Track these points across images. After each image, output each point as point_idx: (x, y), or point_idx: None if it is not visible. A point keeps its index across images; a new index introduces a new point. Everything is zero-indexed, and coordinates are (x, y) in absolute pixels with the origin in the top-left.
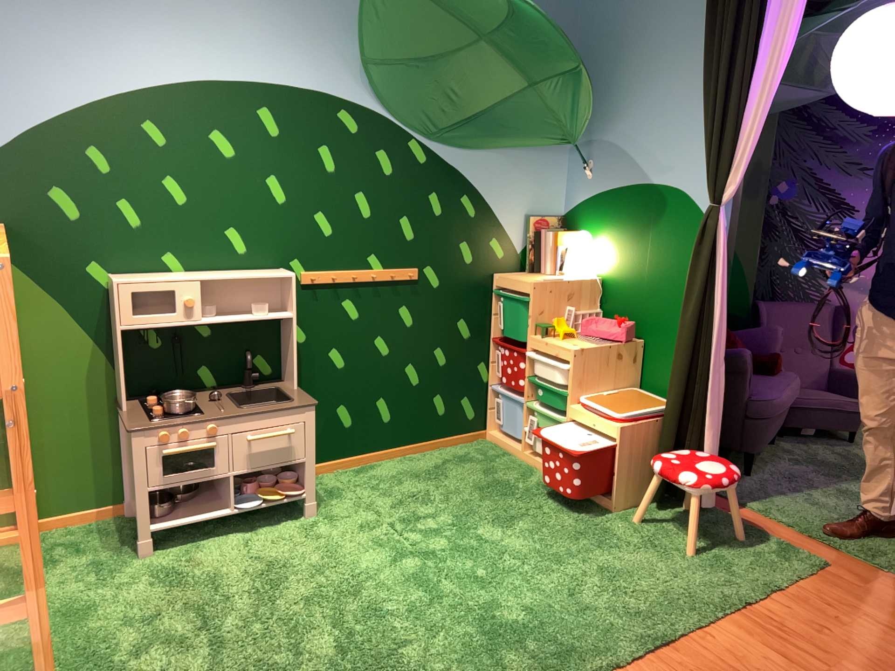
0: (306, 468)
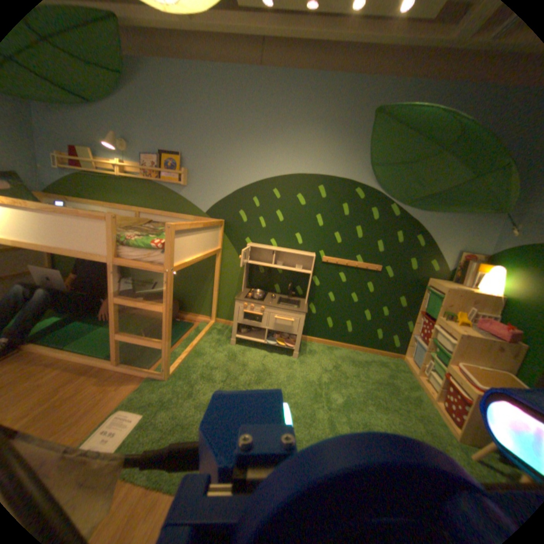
0: (296, 337)
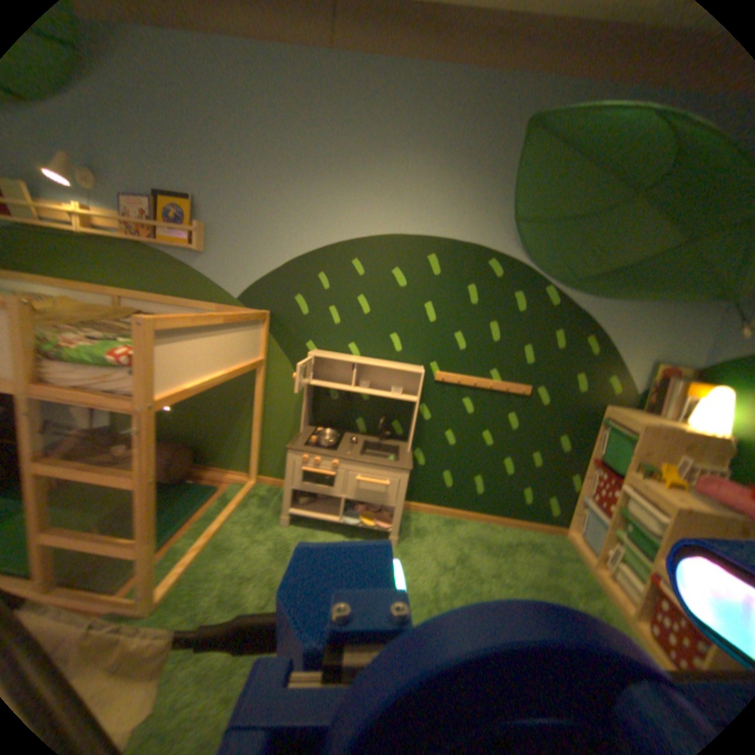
0: (395, 509)
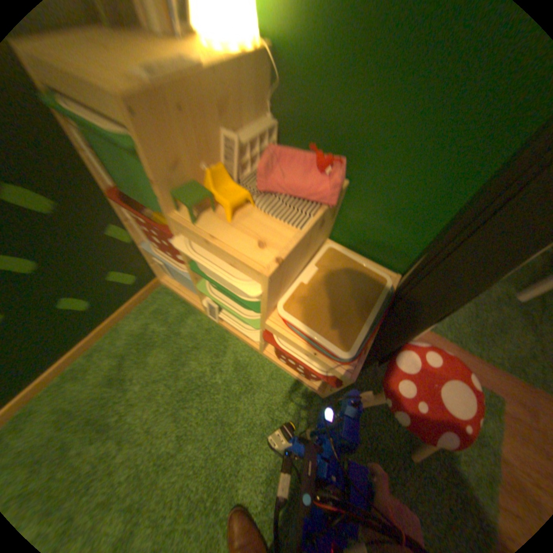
0: None
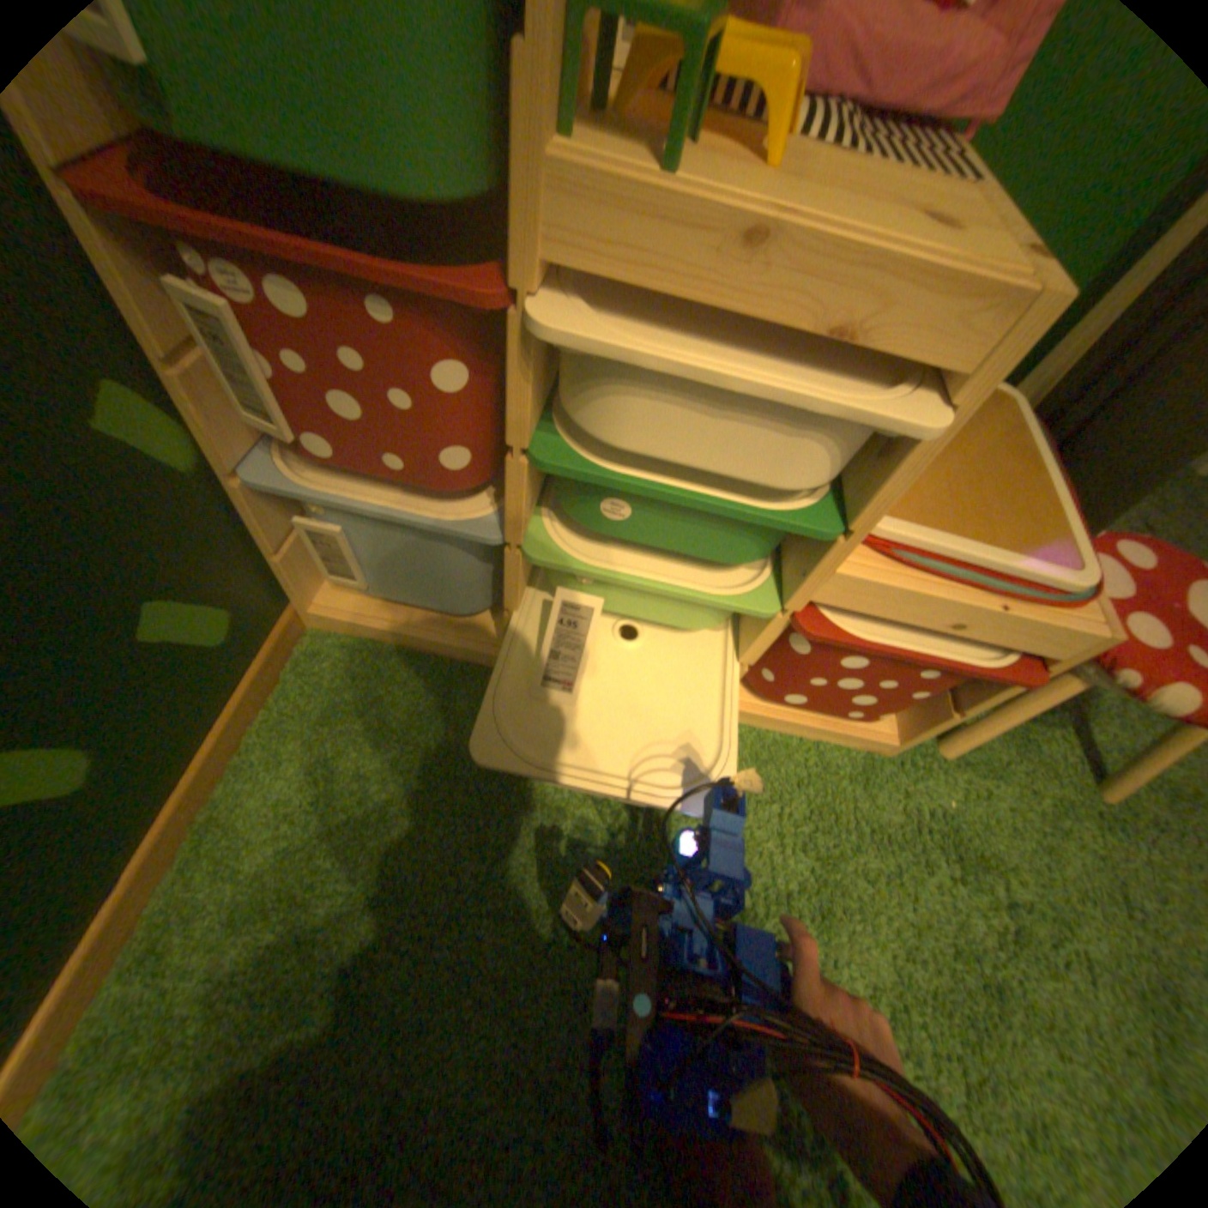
0: None
